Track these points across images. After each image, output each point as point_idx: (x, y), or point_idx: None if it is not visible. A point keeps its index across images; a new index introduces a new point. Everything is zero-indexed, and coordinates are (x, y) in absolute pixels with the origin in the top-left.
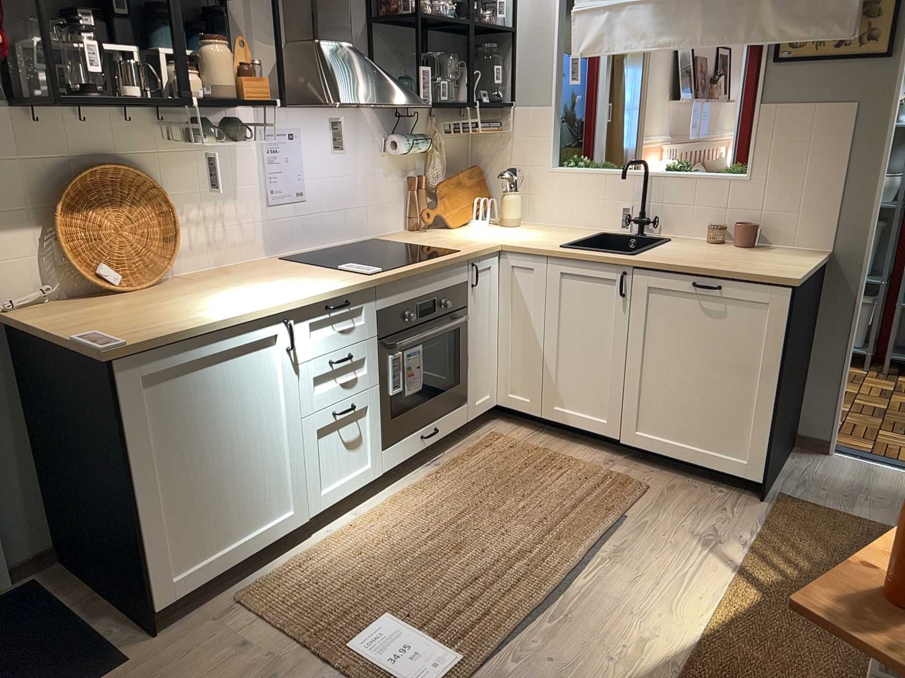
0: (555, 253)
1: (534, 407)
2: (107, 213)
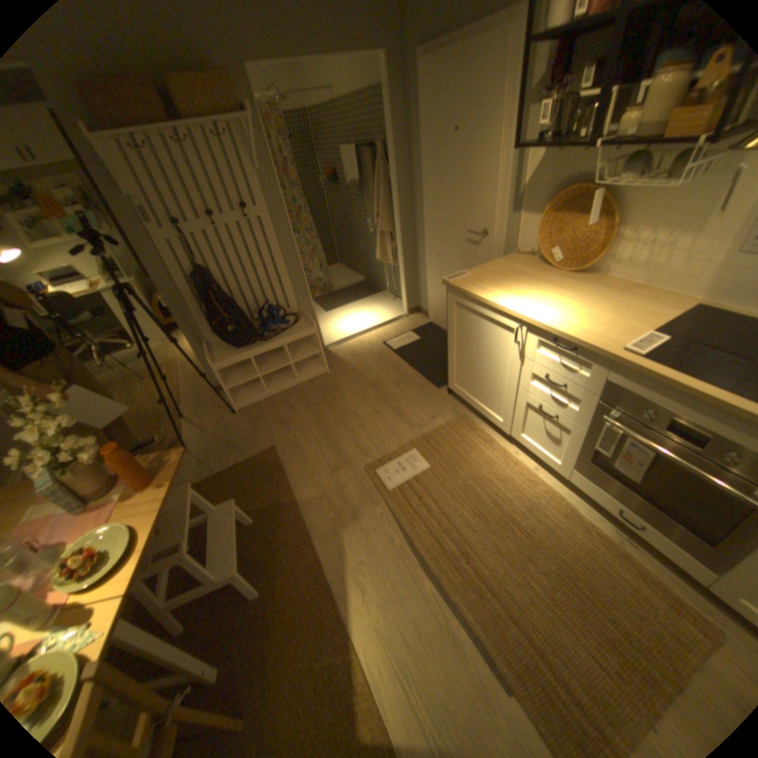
0: None
1: None
2: (574, 215)
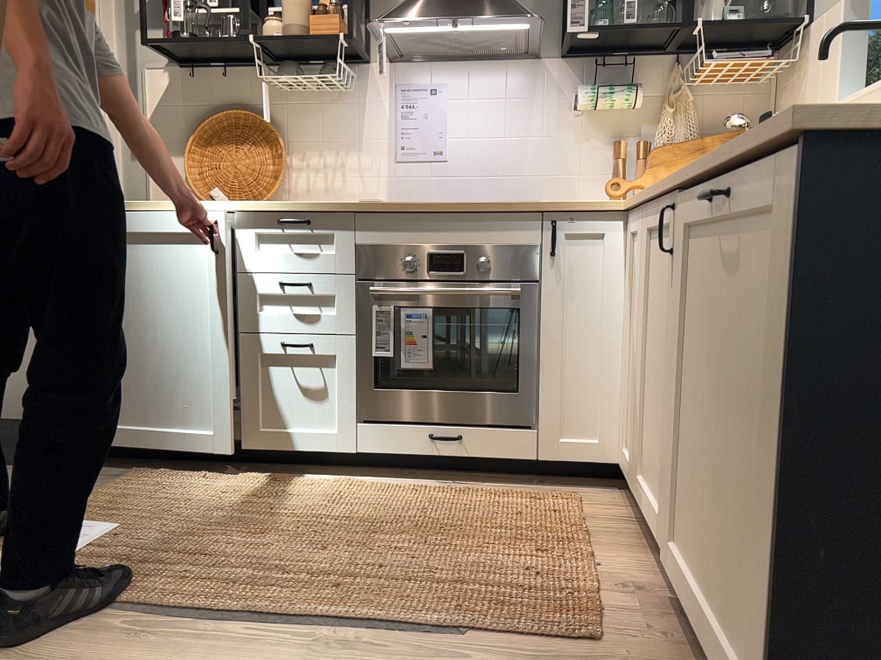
0: (644, 200)
1: (632, 472)
2: (228, 148)
